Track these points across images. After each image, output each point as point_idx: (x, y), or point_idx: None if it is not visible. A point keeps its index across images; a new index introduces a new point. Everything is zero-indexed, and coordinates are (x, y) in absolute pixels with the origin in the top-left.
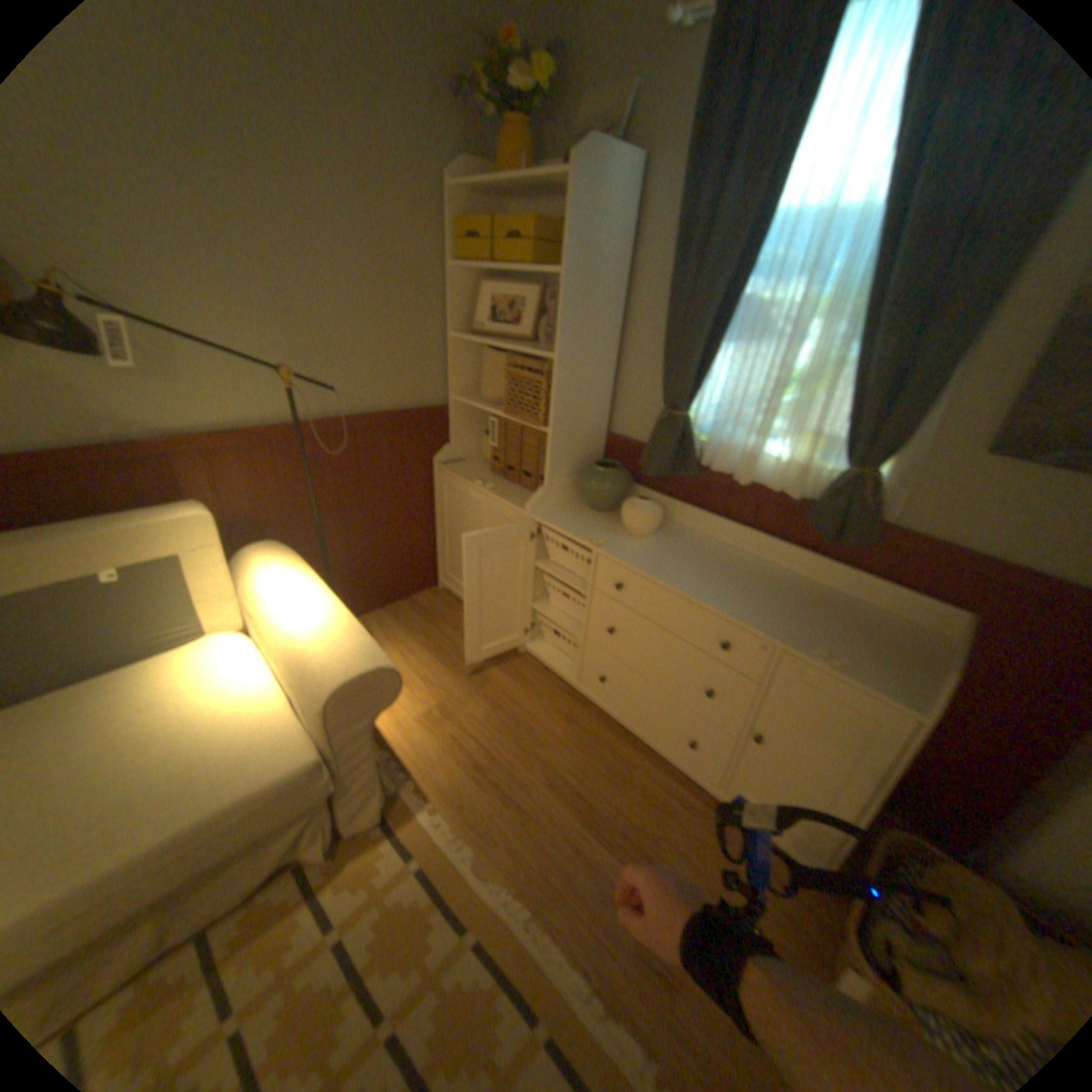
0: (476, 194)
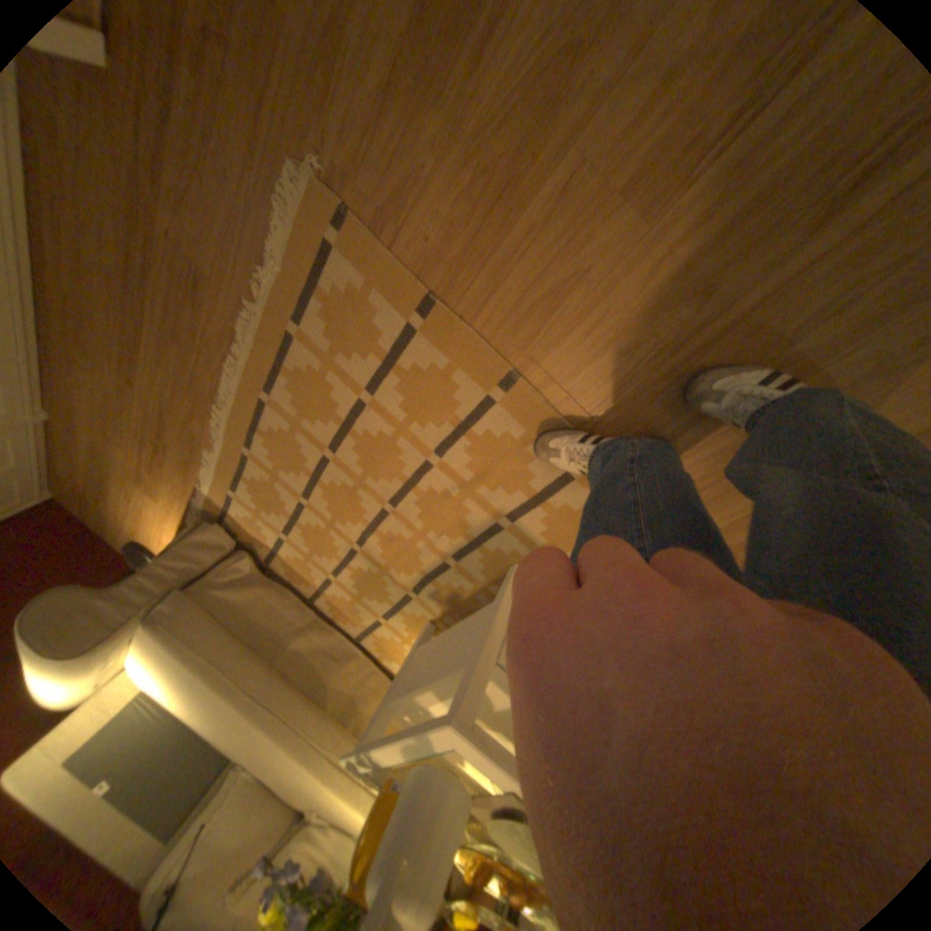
0: None
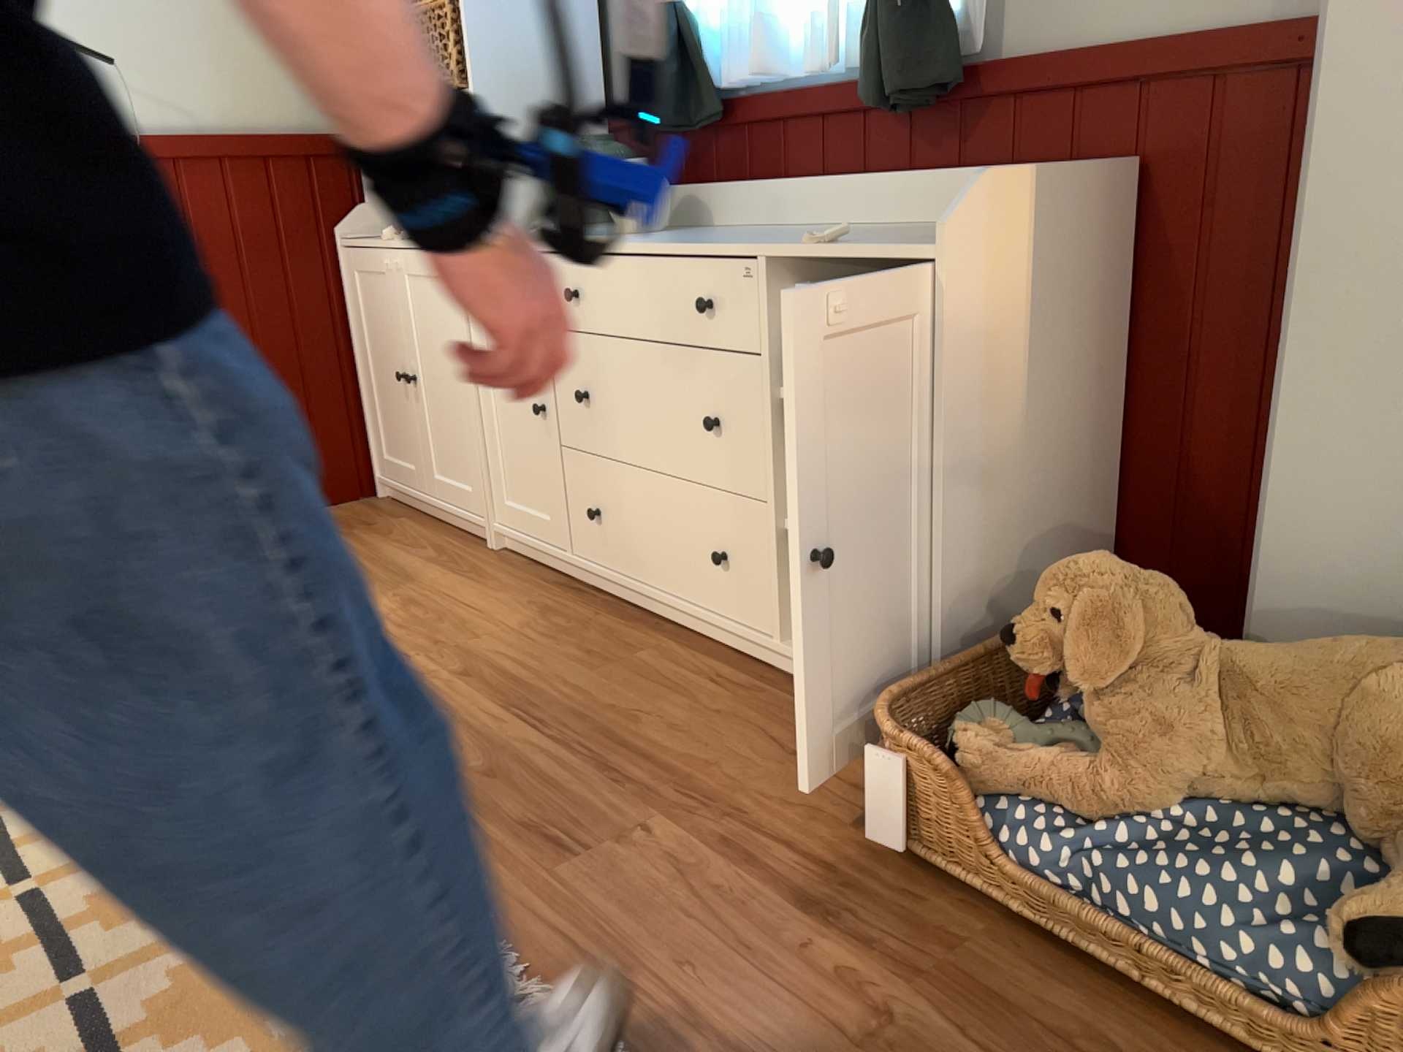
0: None
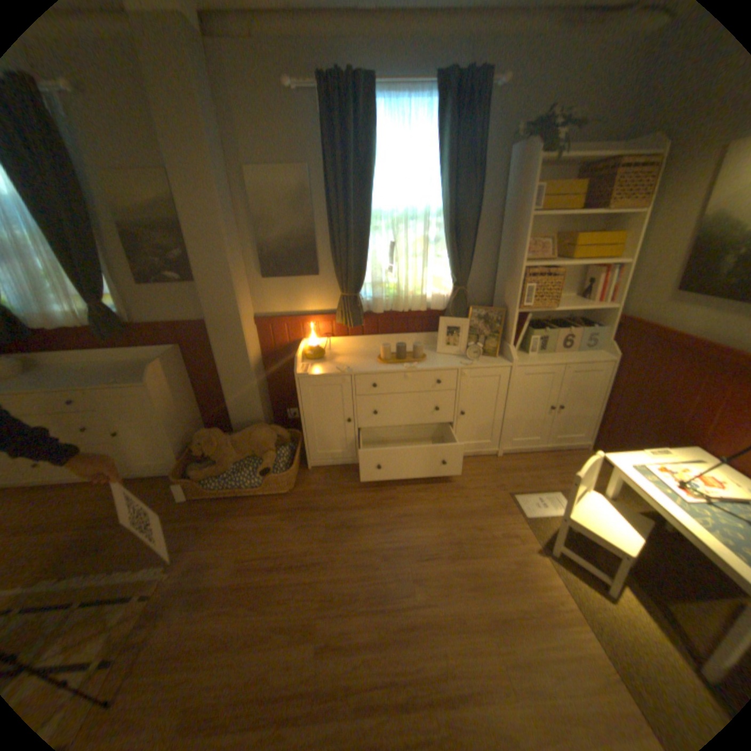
0: None
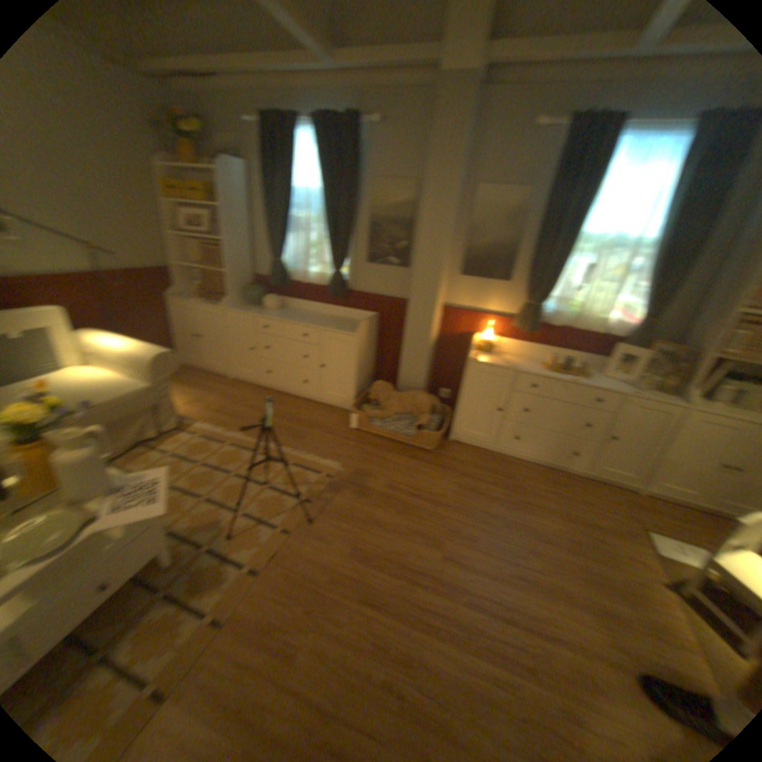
0: (172, 170)
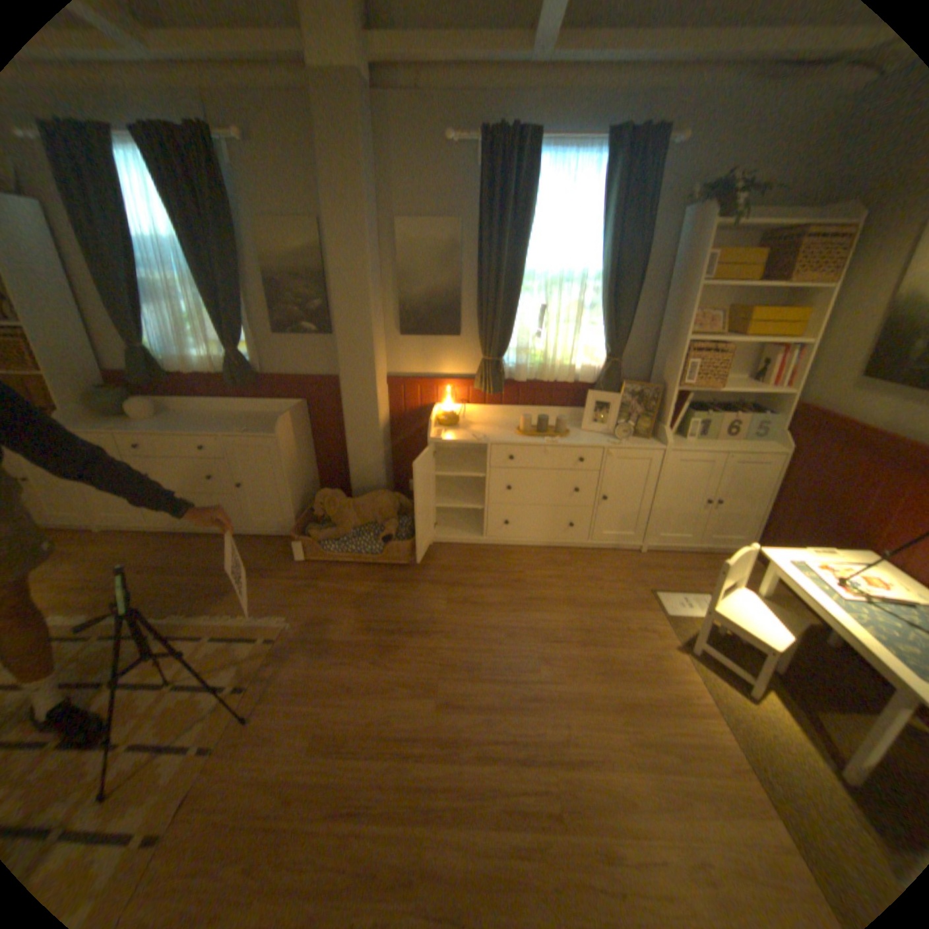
0: None
